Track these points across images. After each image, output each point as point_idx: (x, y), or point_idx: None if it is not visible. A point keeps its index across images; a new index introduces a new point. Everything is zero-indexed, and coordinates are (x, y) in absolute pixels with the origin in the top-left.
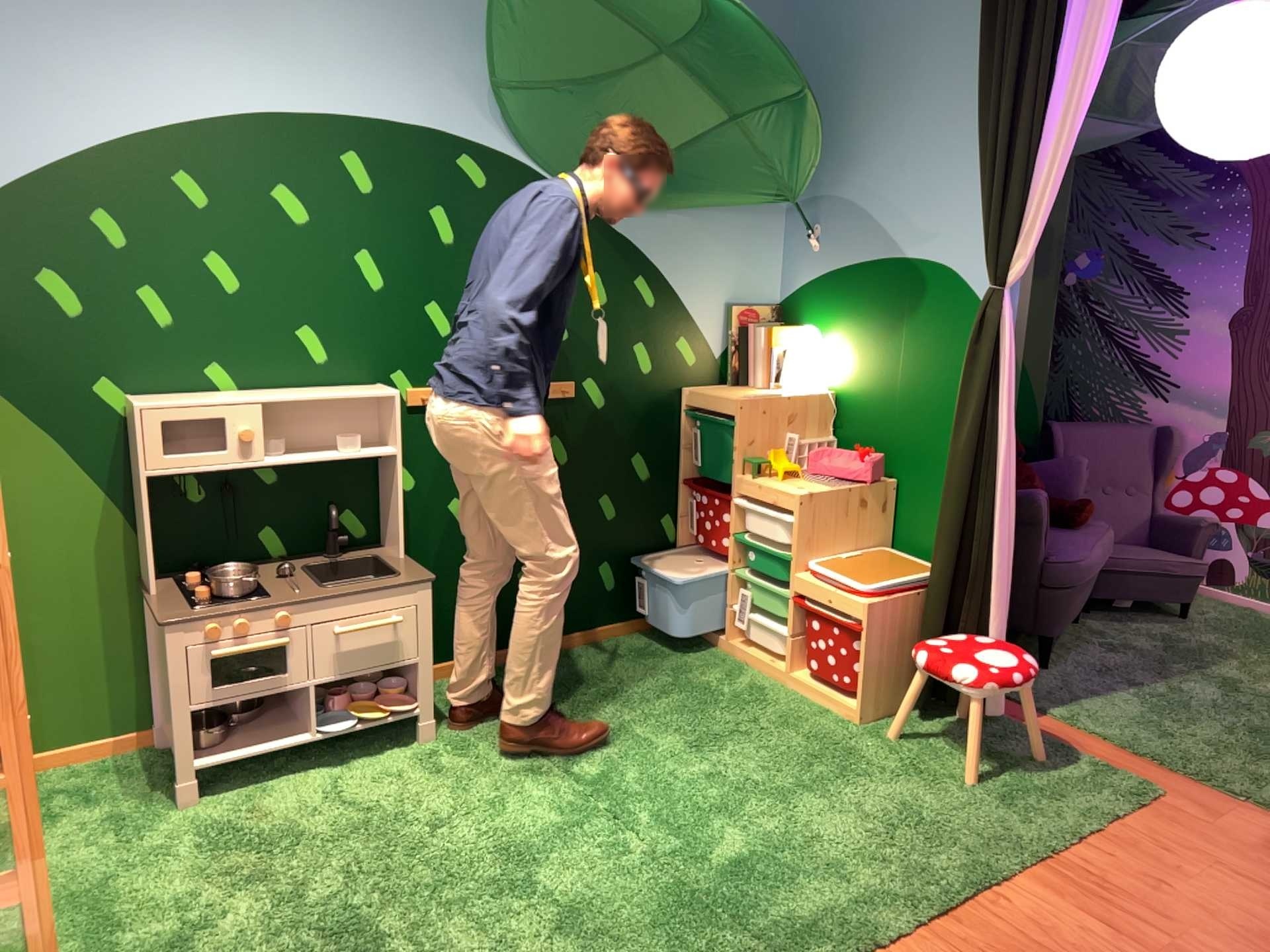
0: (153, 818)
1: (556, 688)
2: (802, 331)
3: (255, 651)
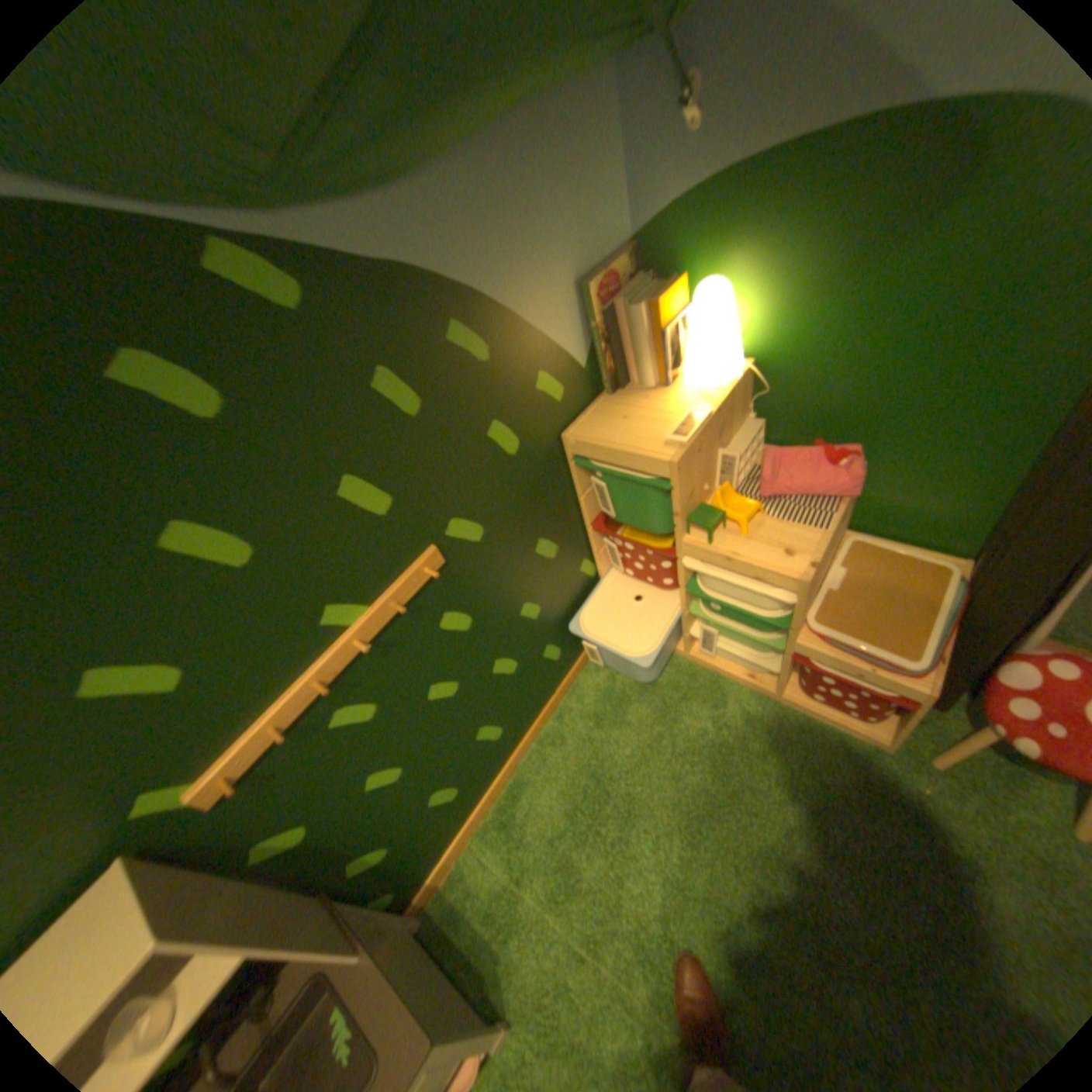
0: None
1: (571, 818)
2: (703, 293)
3: None
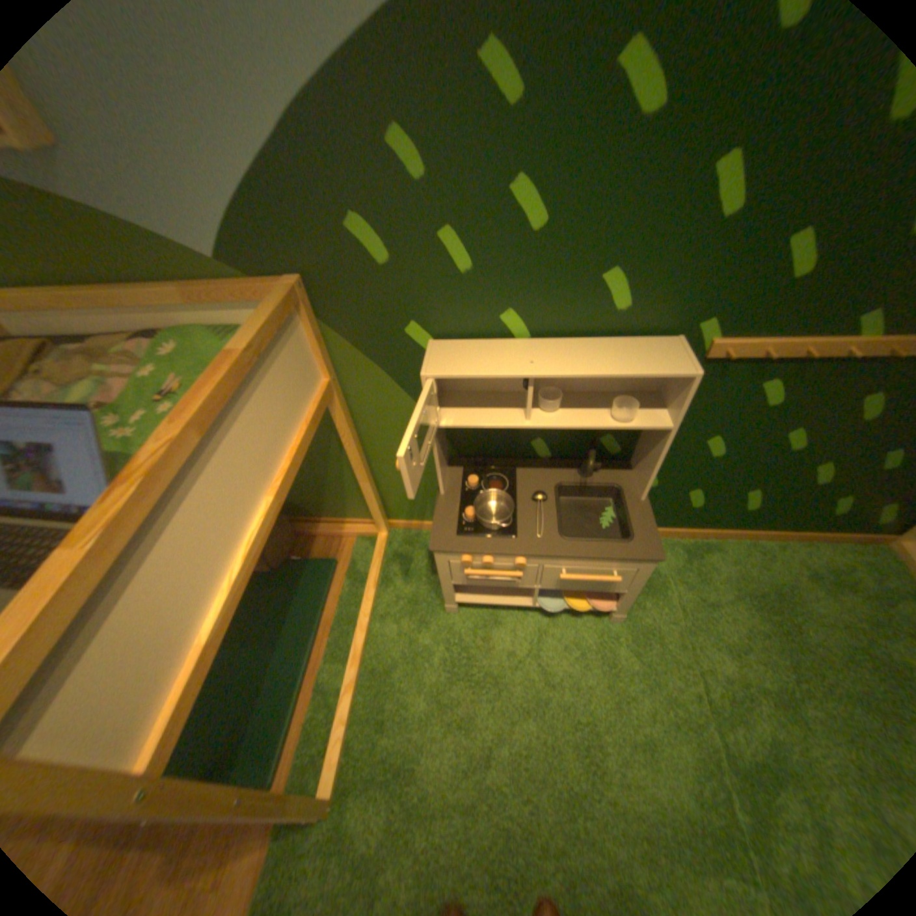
0: (431, 615)
1: (741, 597)
2: None
3: (496, 577)
